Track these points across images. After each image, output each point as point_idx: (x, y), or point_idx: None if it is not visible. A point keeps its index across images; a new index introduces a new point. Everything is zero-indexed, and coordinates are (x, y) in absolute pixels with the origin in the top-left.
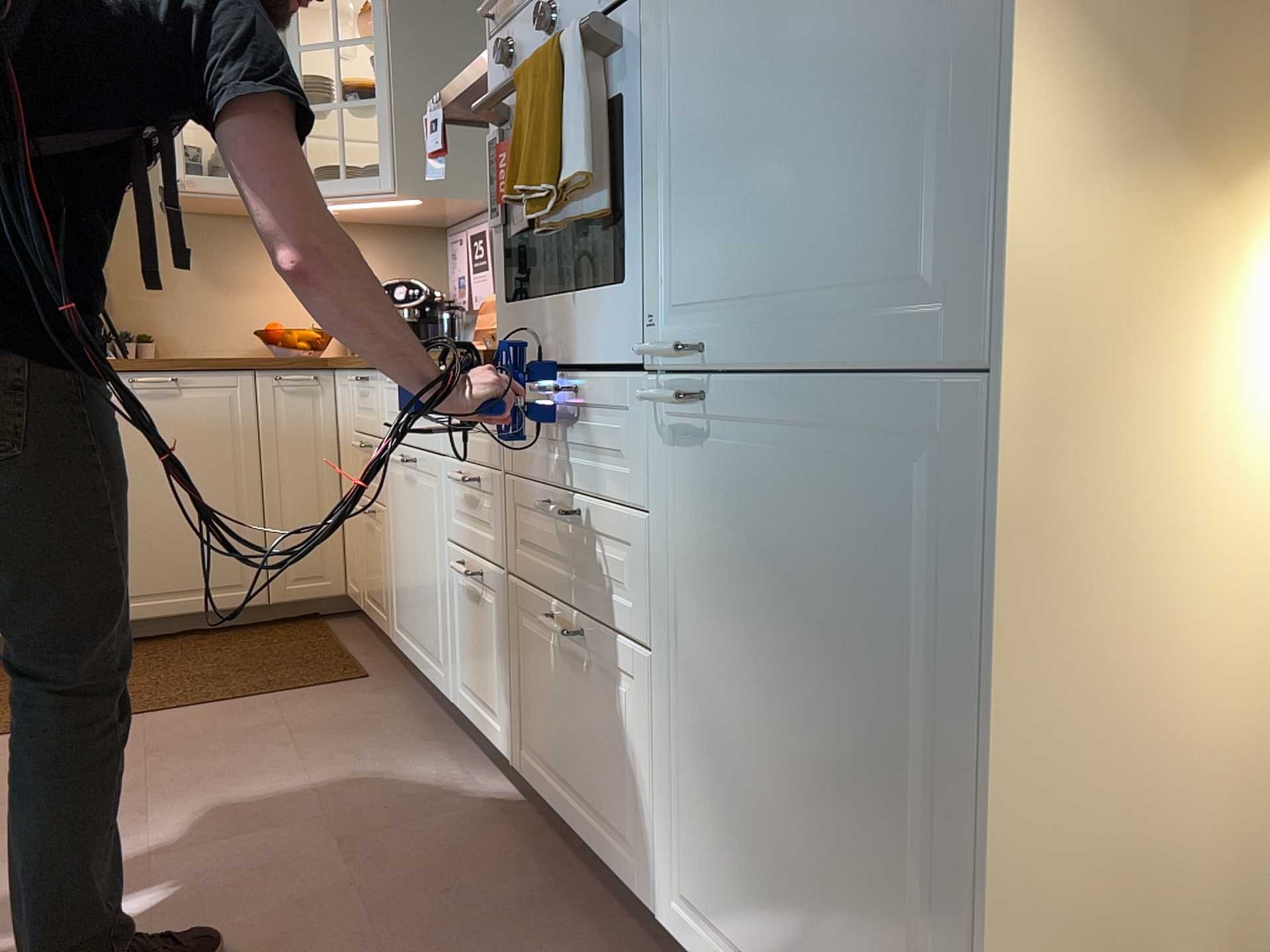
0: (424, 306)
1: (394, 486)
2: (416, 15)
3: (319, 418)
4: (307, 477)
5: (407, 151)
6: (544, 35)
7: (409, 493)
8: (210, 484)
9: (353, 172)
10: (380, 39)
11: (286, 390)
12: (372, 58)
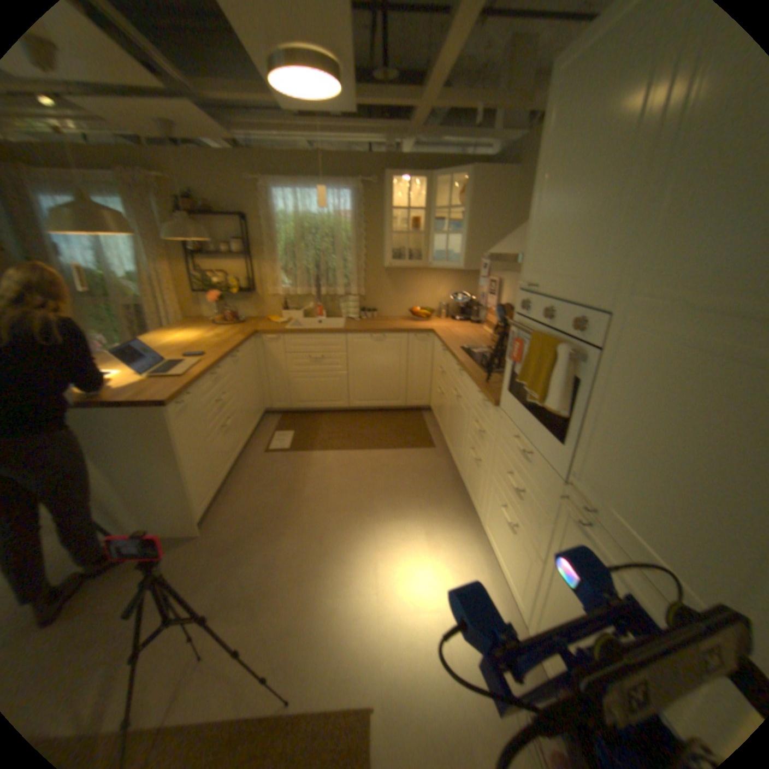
0: (468, 303)
1: (451, 396)
2: (483, 196)
3: (428, 350)
4: (422, 369)
5: (471, 254)
6: (544, 316)
7: (457, 405)
8: (392, 370)
9: (449, 254)
10: (467, 204)
11: (418, 341)
12: (463, 213)
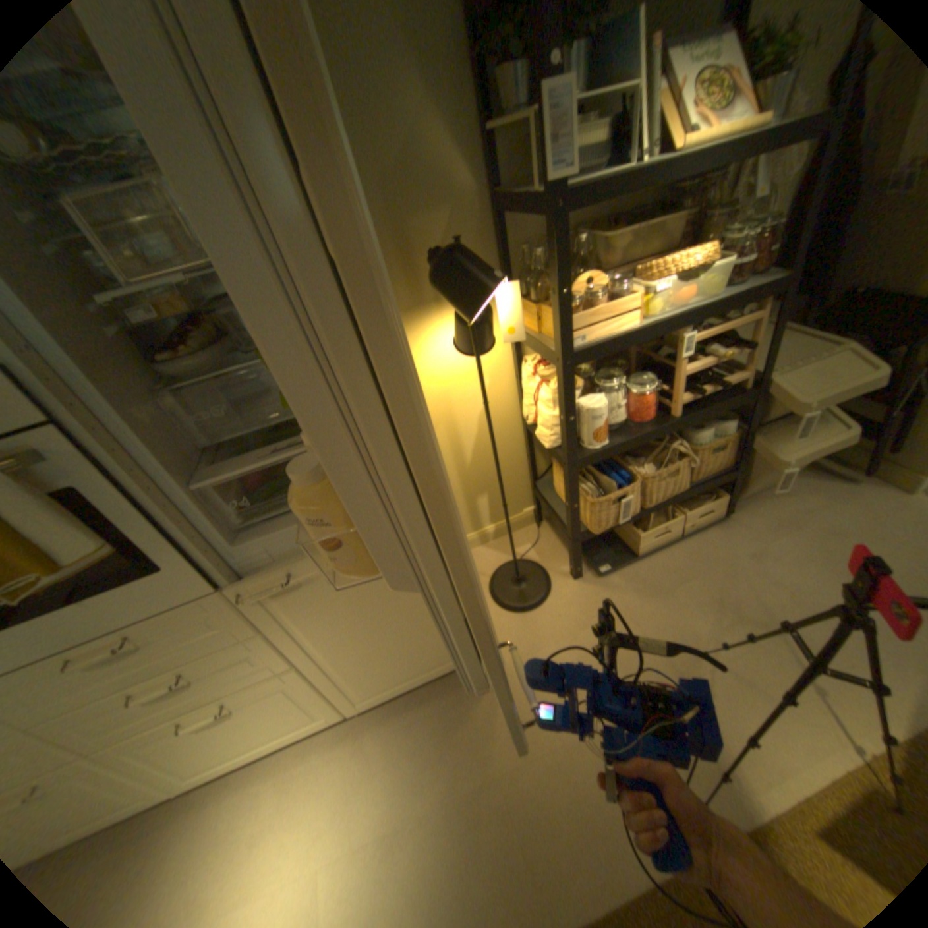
0: None
1: None
2: None
3: None
4: None
5: None
6: None
7: None
8: None
9: None
10: None
11: None
12: None
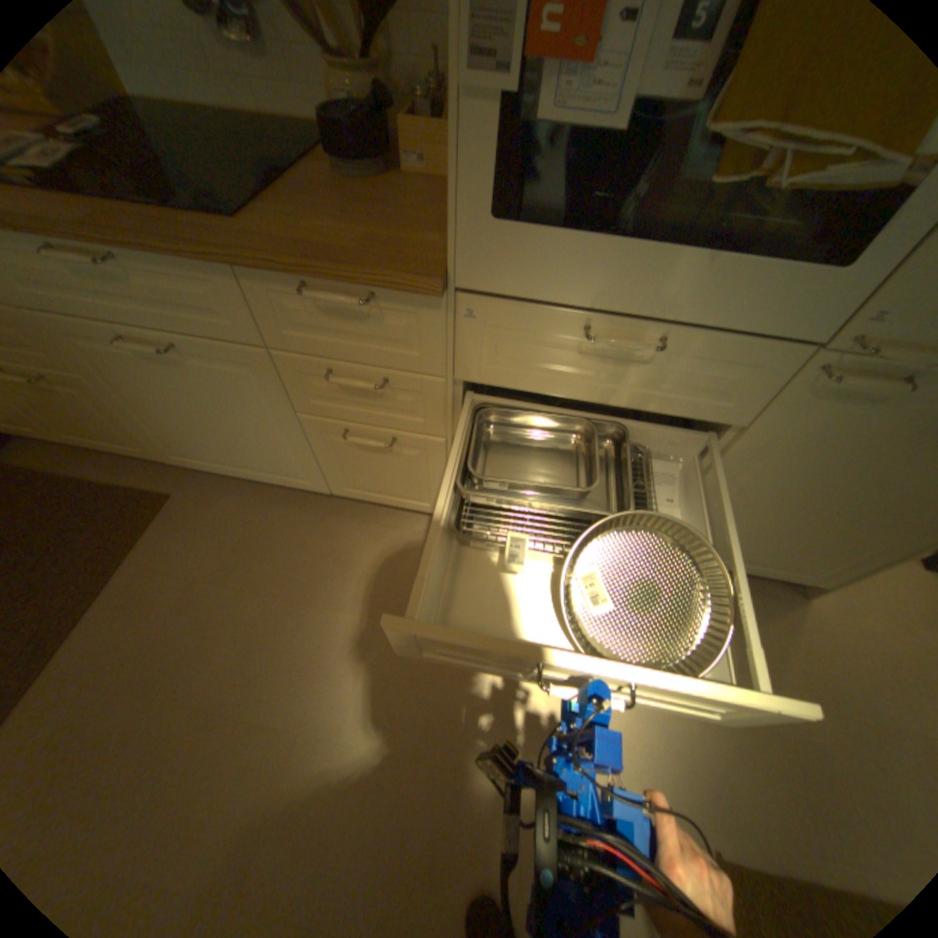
0: None
1: (100, 360)
2: None
3: None
4: None
5: None
6: None
7: (165, 371)
8: None
9: None
10: None
11: None
12: None
